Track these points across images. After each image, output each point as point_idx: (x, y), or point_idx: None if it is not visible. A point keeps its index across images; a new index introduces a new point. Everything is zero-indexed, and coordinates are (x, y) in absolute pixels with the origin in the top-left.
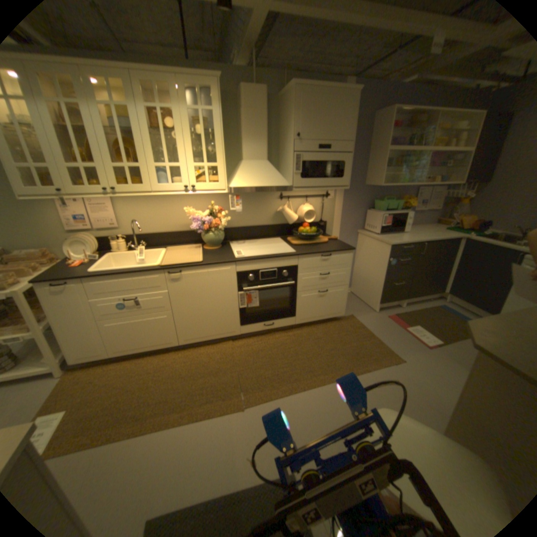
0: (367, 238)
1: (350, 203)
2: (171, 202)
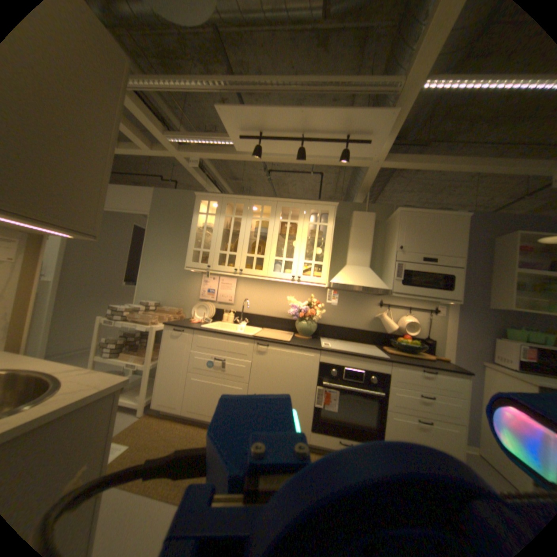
0: (499, 373)
1: (469, 326)
2: (278, 291)
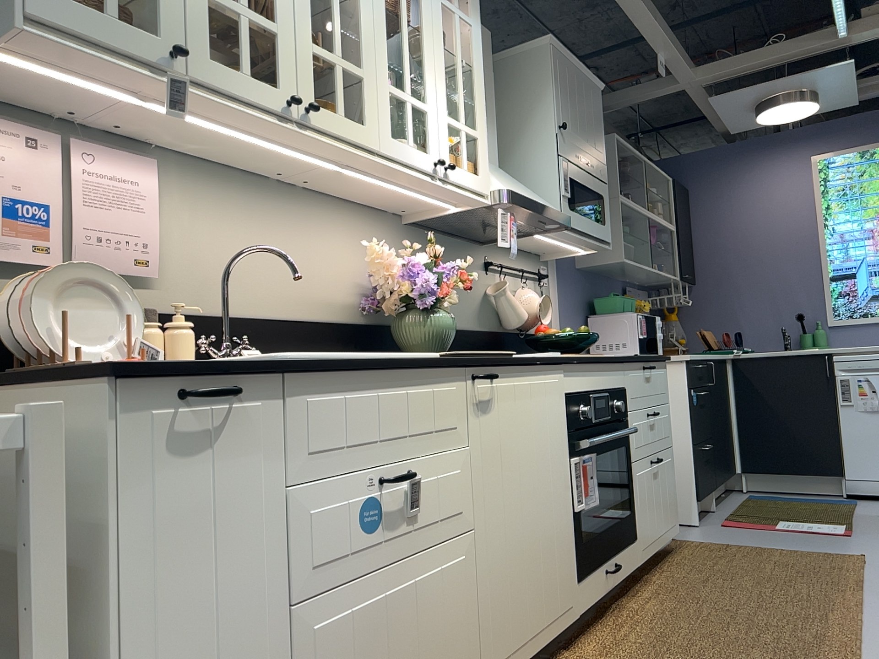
0: None
1: (568, 300)
2: (304, 226)
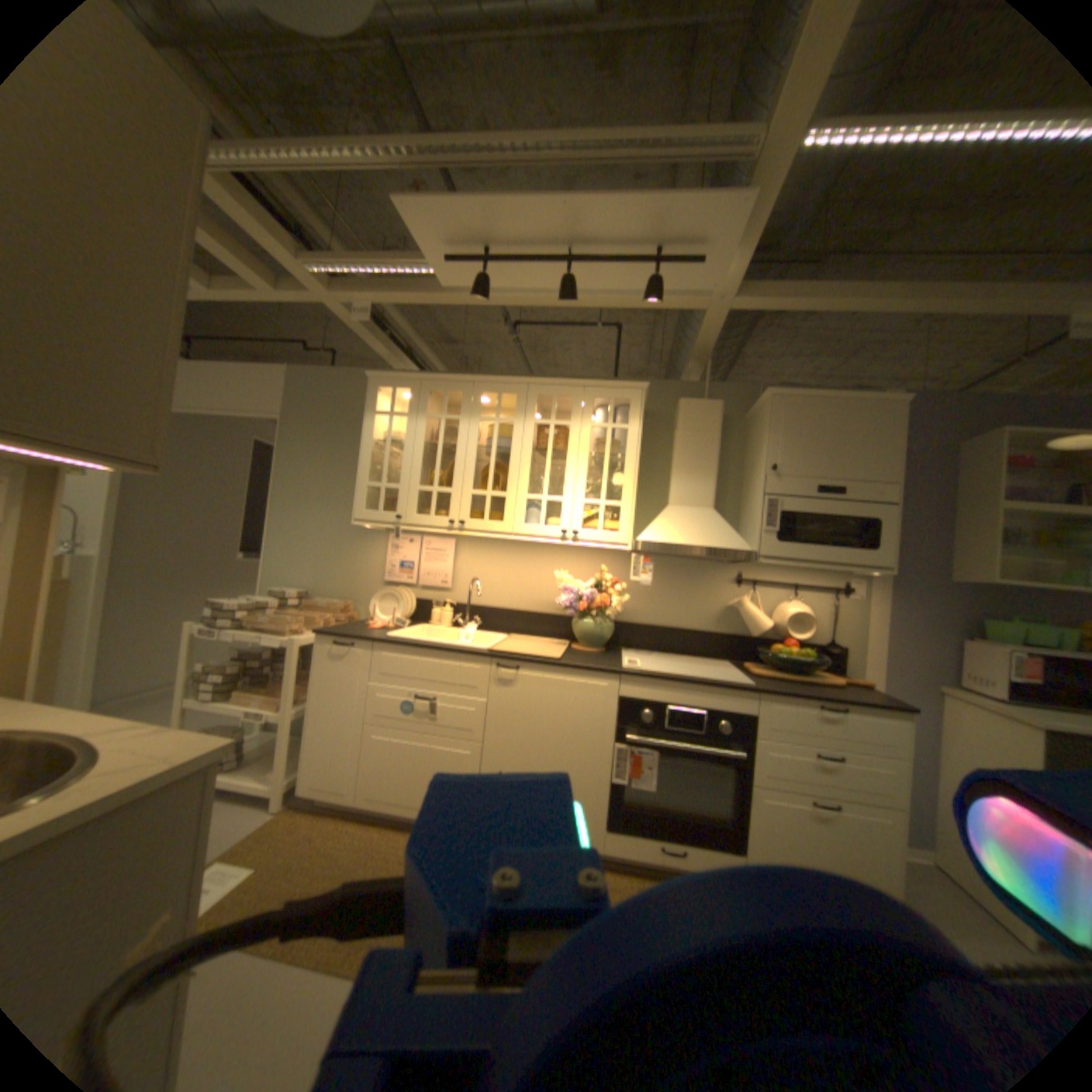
0: (970, 707)
1: (912, 617)
2: (537, 561)
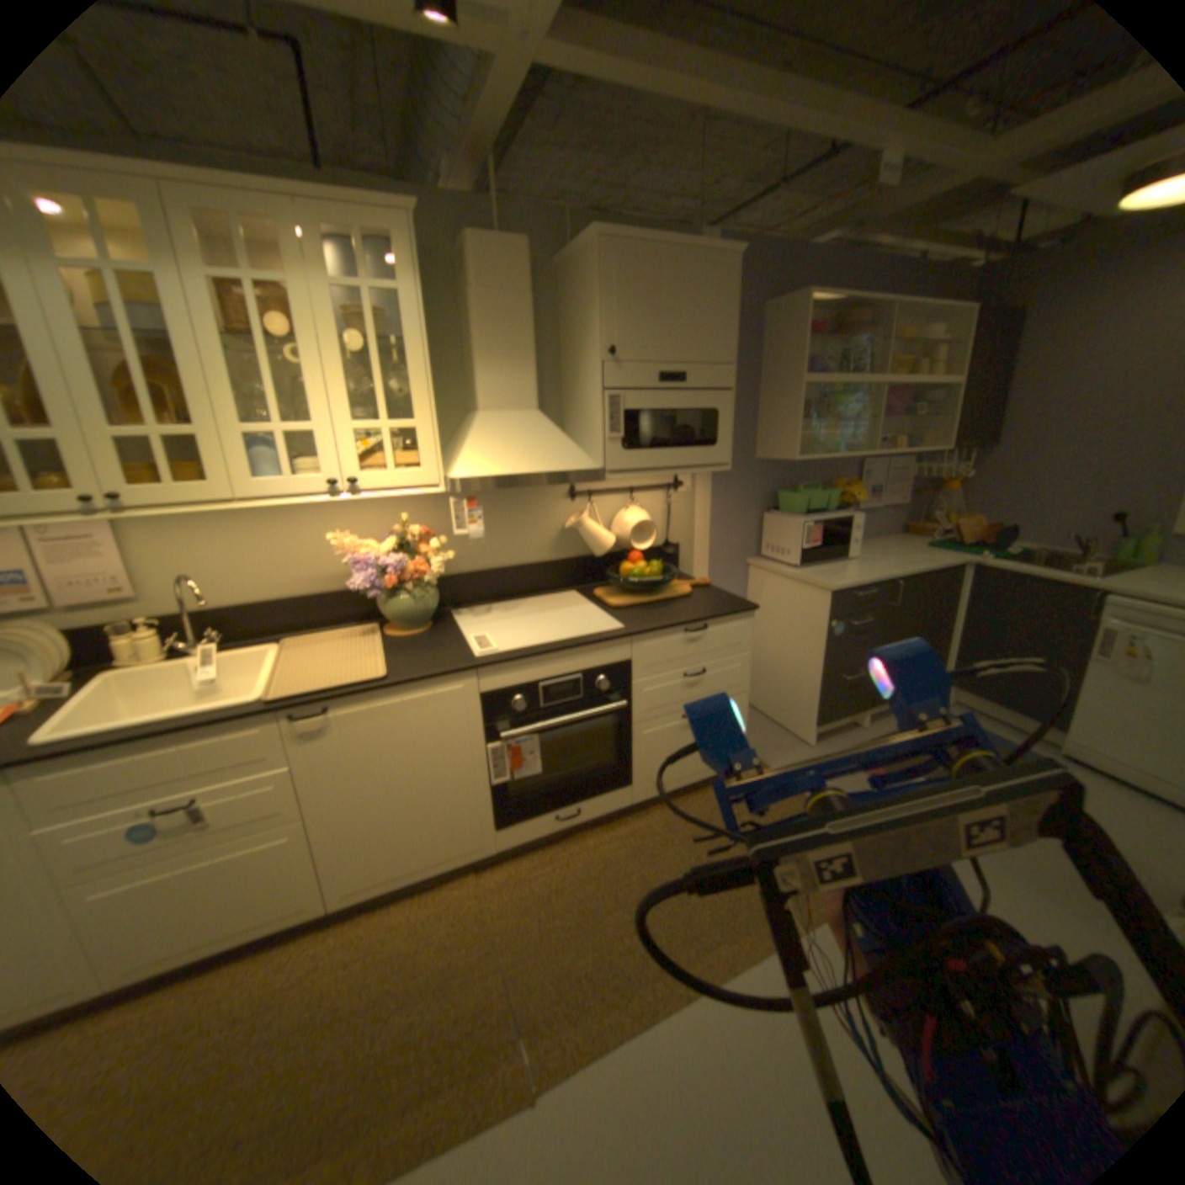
0: (770, 575)
1: (727, 501)
2: (292, 519)
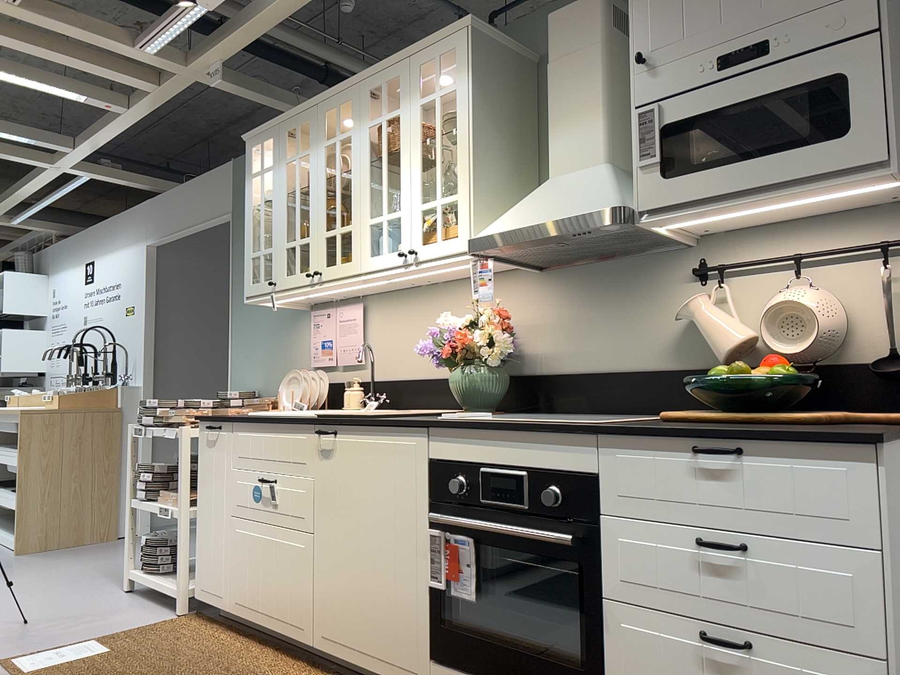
0: None
1: None
2: (442, 309)
